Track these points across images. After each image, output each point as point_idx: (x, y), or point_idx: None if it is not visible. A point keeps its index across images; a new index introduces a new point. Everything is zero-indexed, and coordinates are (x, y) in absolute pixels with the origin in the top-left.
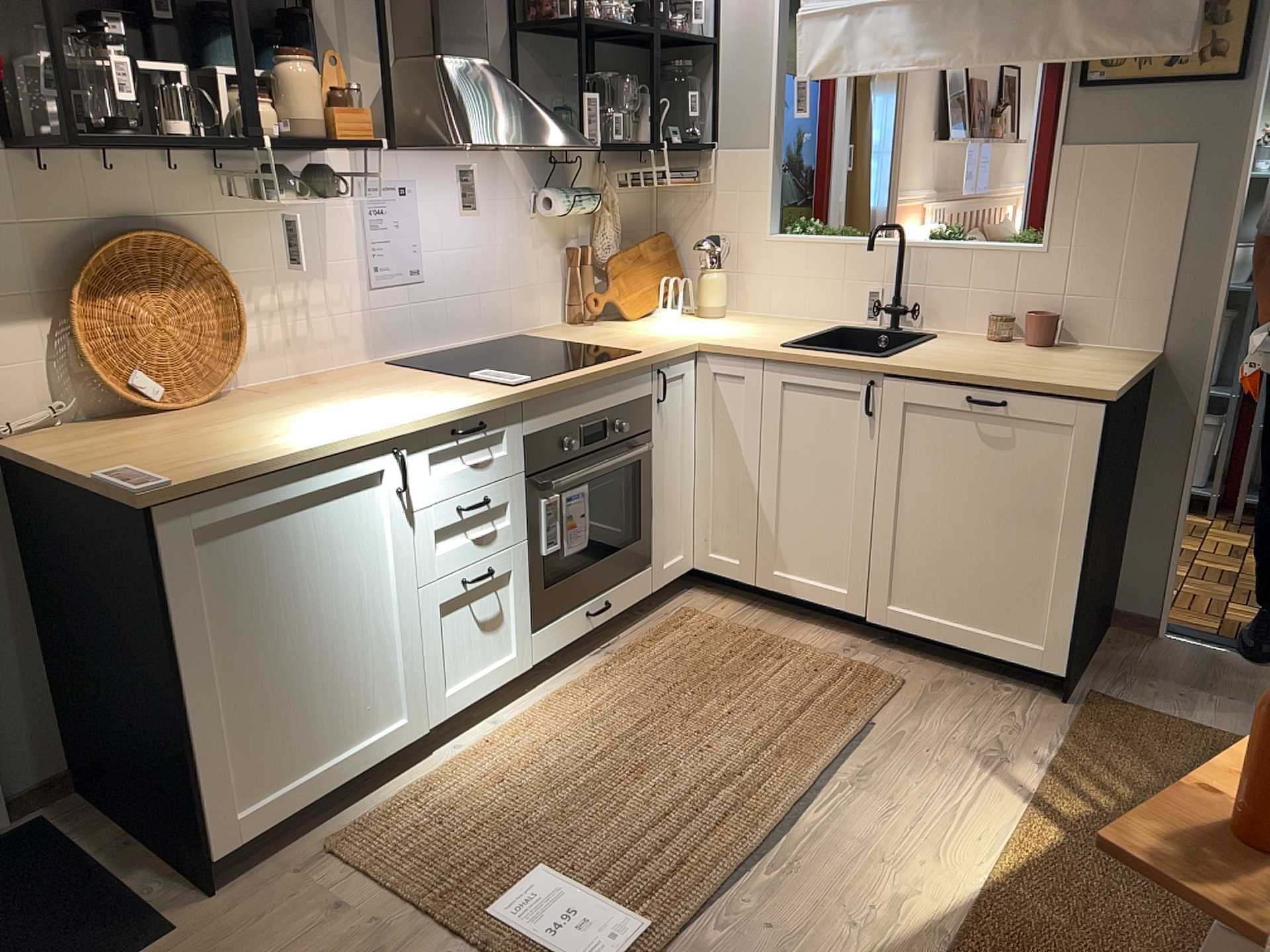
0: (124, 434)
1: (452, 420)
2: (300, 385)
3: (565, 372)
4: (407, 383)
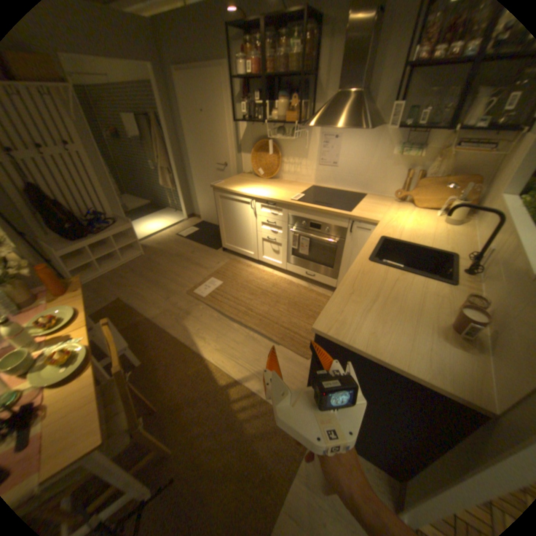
0: (246, 178)
1: (265, 199)
2: (288, 182)
3: (310, 204)
4: (291, 190)
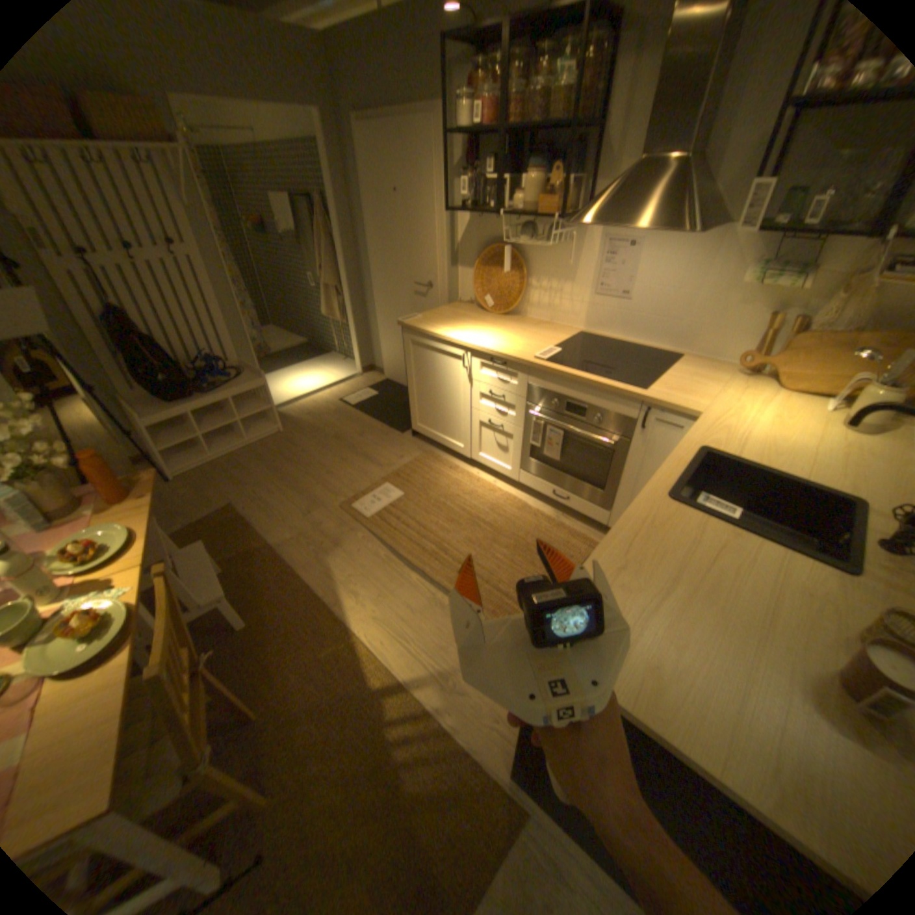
0: (462, 312)
1: (489, 354)
2: (535, 323)
3: (569, 368)
4: (539, 339)
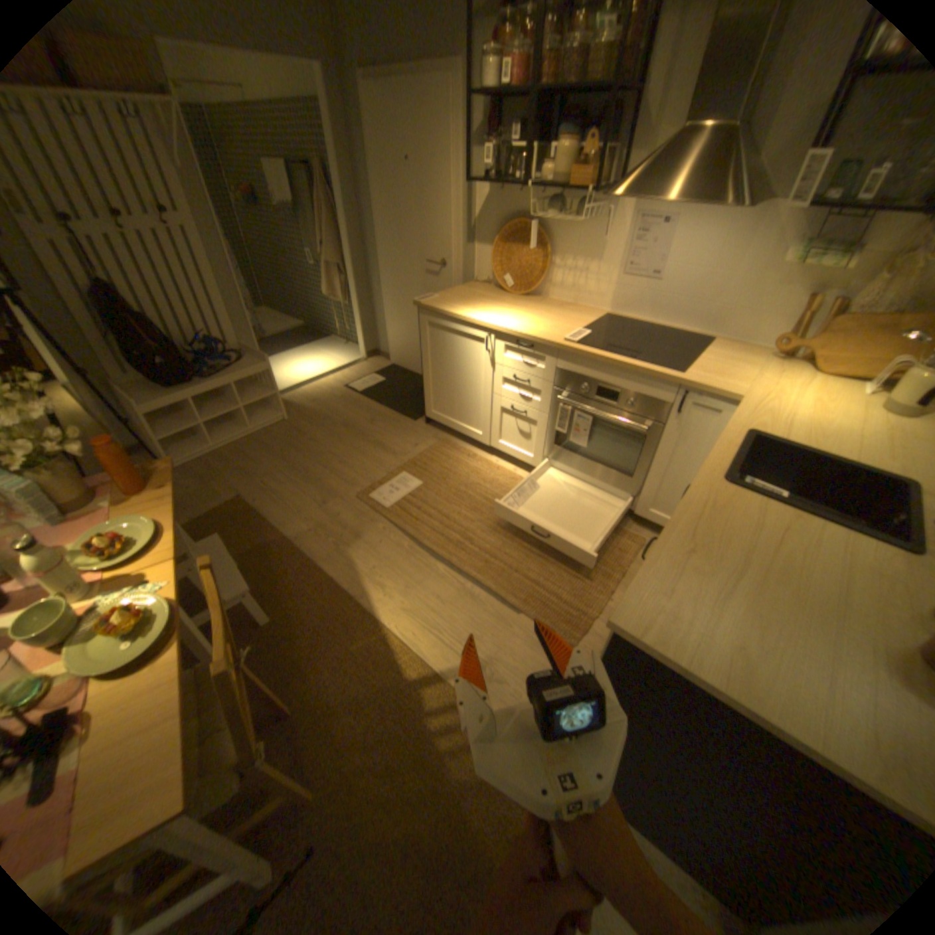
0: (480, 292)
1: (515, 336)
2: (559, 304)
3: (602, 351)
4: (566, 321)
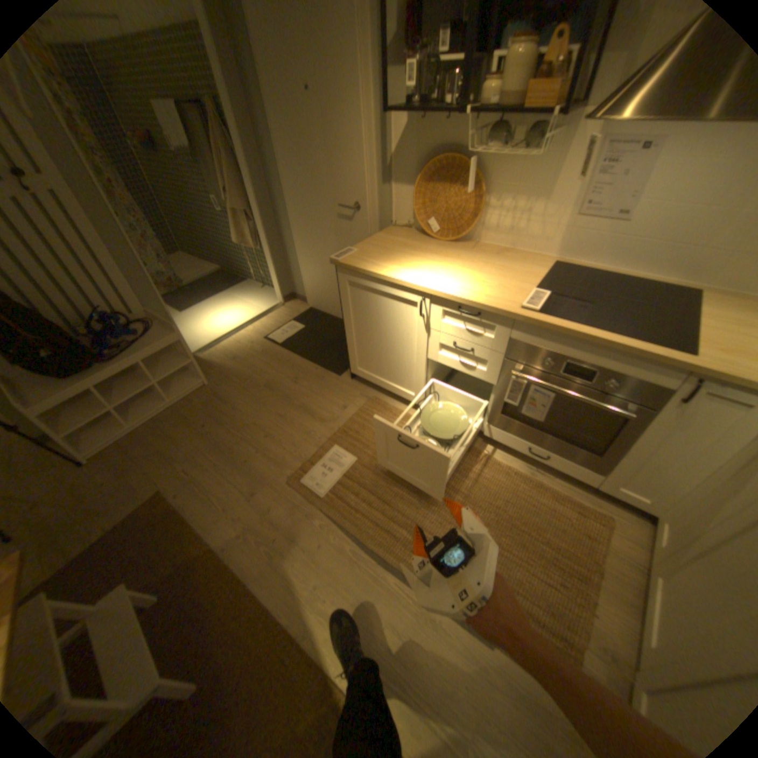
0: (403, 239)
1: (458, 301)
2: (495, 251)
3: (575, 322)
4: (512, 275)
